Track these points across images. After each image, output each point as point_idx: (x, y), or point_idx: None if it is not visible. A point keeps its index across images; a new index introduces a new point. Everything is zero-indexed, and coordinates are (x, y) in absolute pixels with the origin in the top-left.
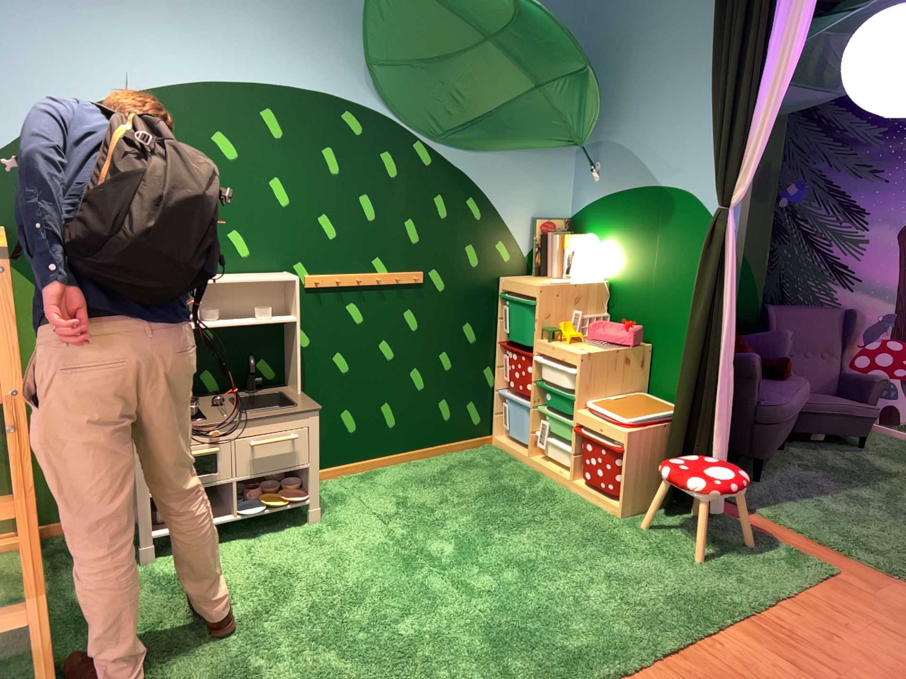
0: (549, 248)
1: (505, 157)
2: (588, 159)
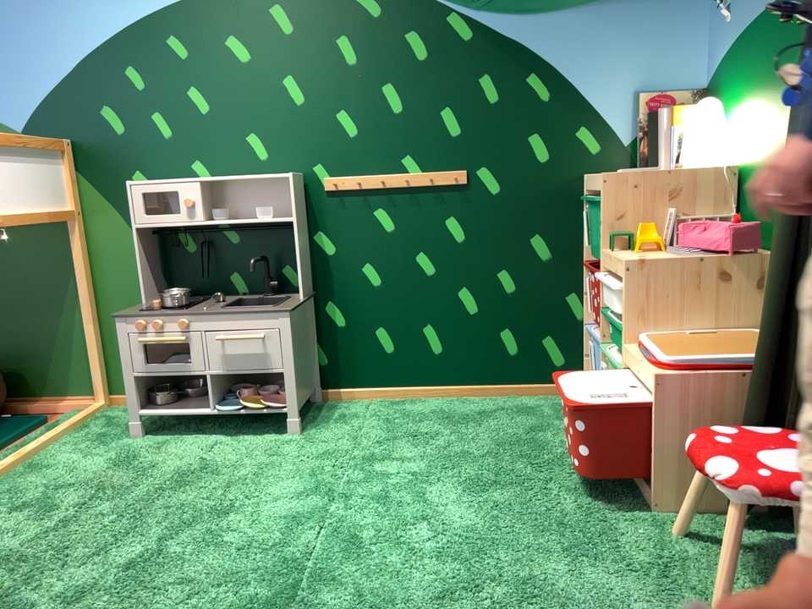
0: (654, 127)
1: (580, 10)
2: None
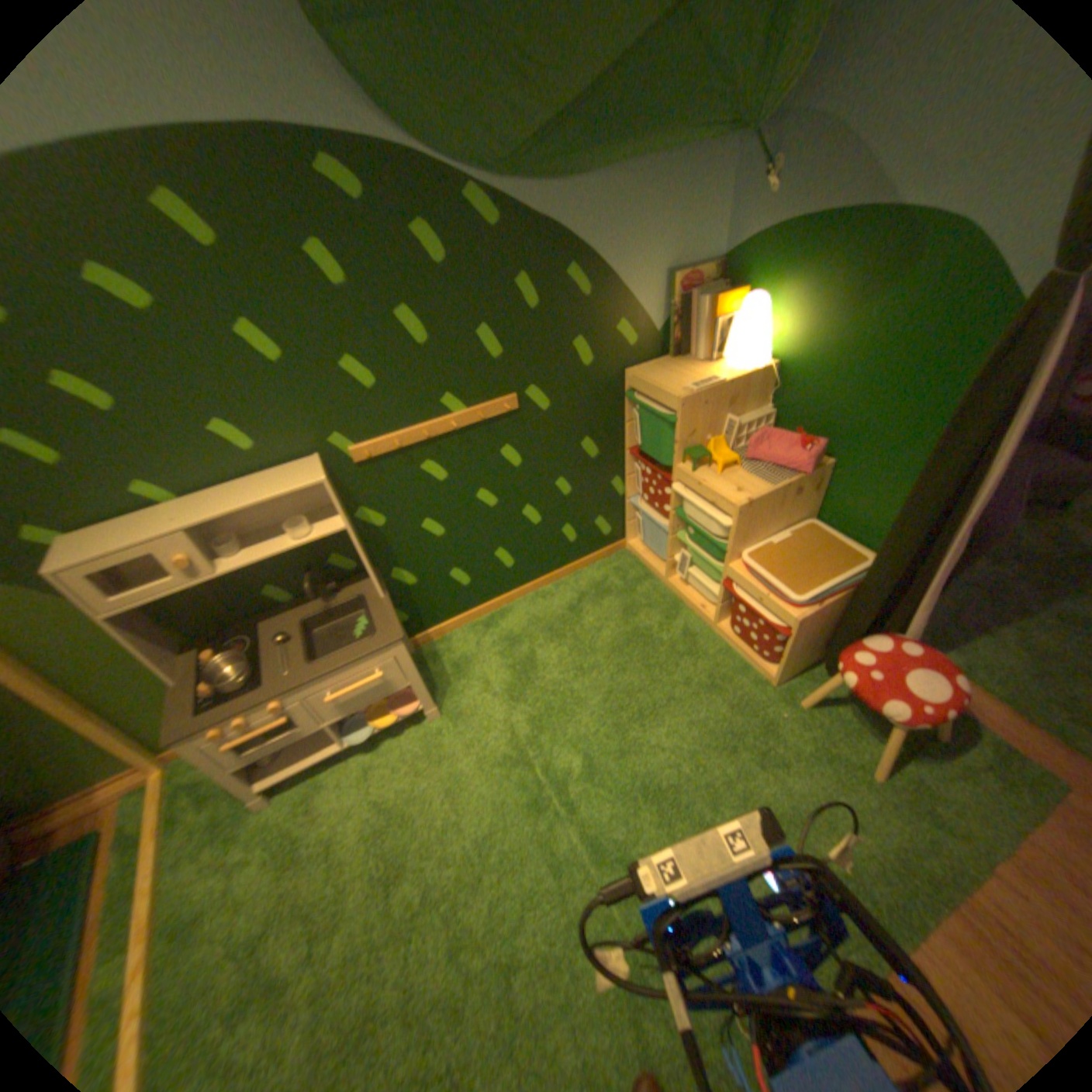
0: (697, 315)
1: (627, 170)
2: (770, 142)
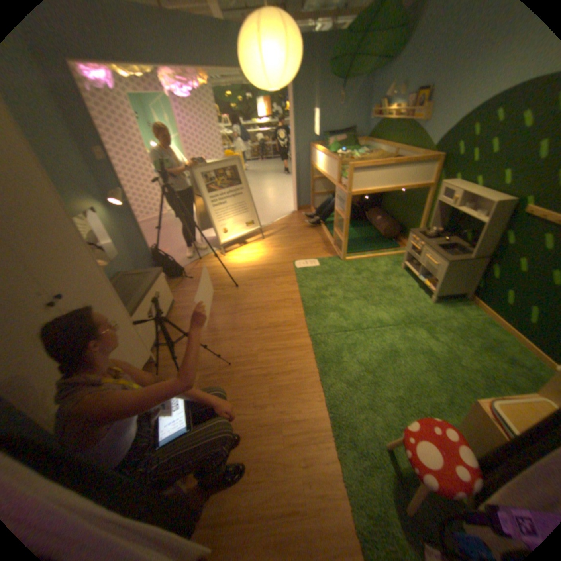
0: None
1: None
2: None
